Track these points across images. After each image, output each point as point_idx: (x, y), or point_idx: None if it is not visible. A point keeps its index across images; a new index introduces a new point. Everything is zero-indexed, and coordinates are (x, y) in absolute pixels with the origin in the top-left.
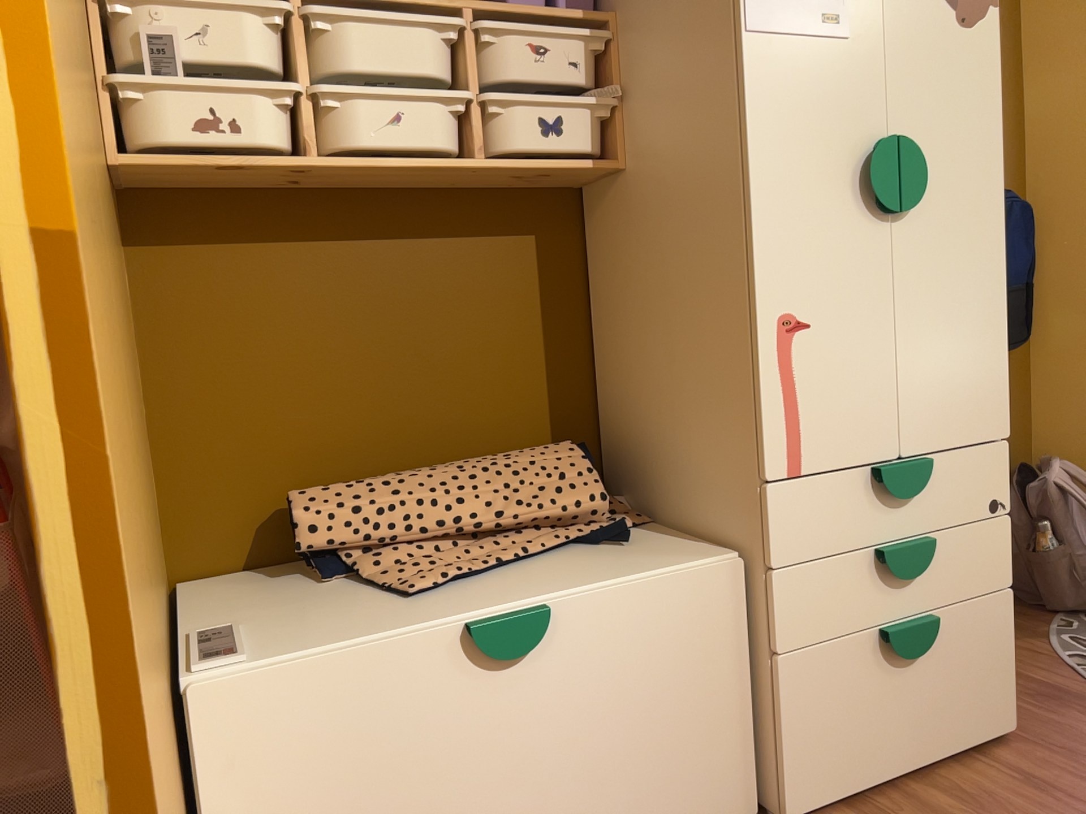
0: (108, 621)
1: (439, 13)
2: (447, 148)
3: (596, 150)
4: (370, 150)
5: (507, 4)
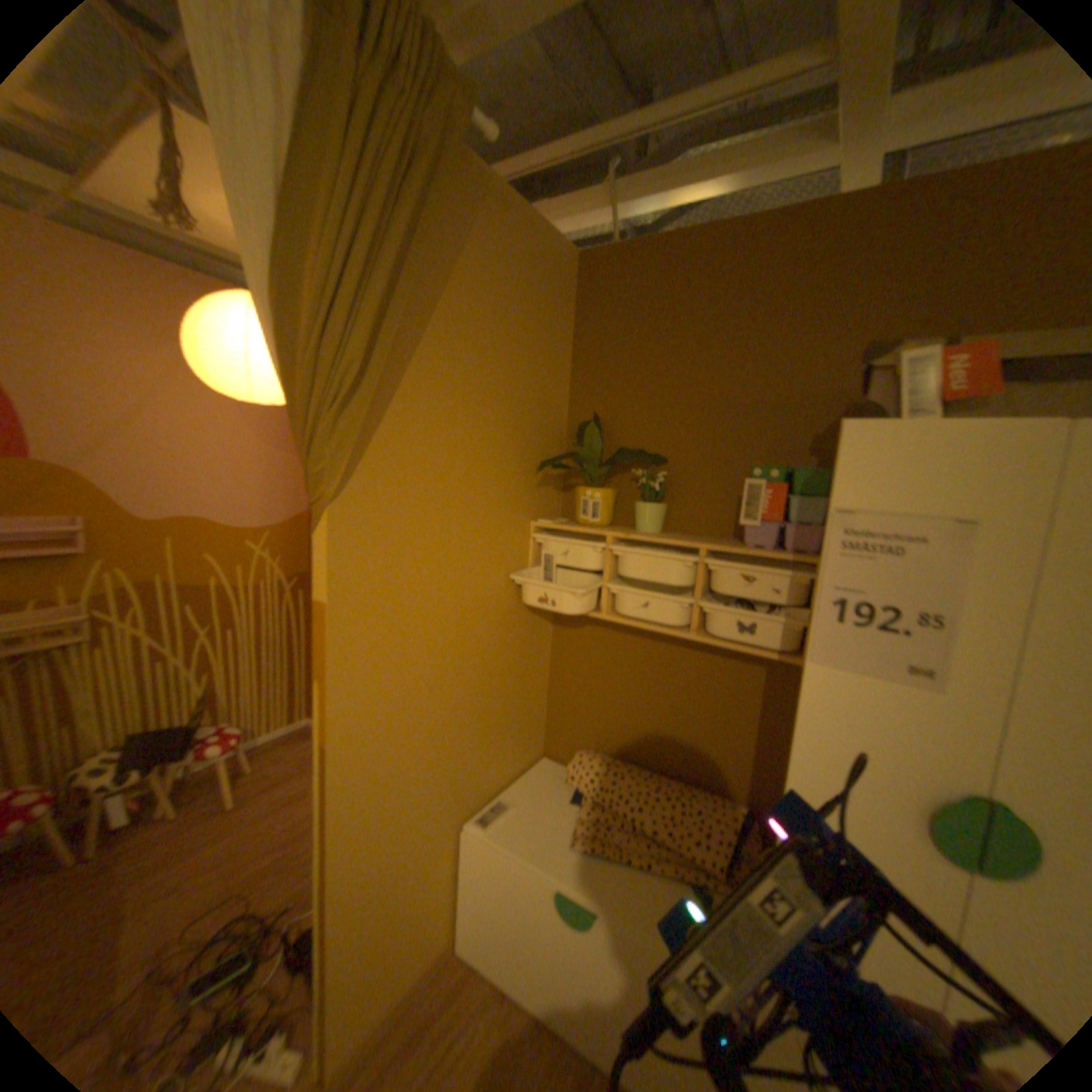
0: (332, 845)
1: (682, 551)
2: (677, 622)
3: (790, 645)
4: (632, 615)
5: (733, 546)
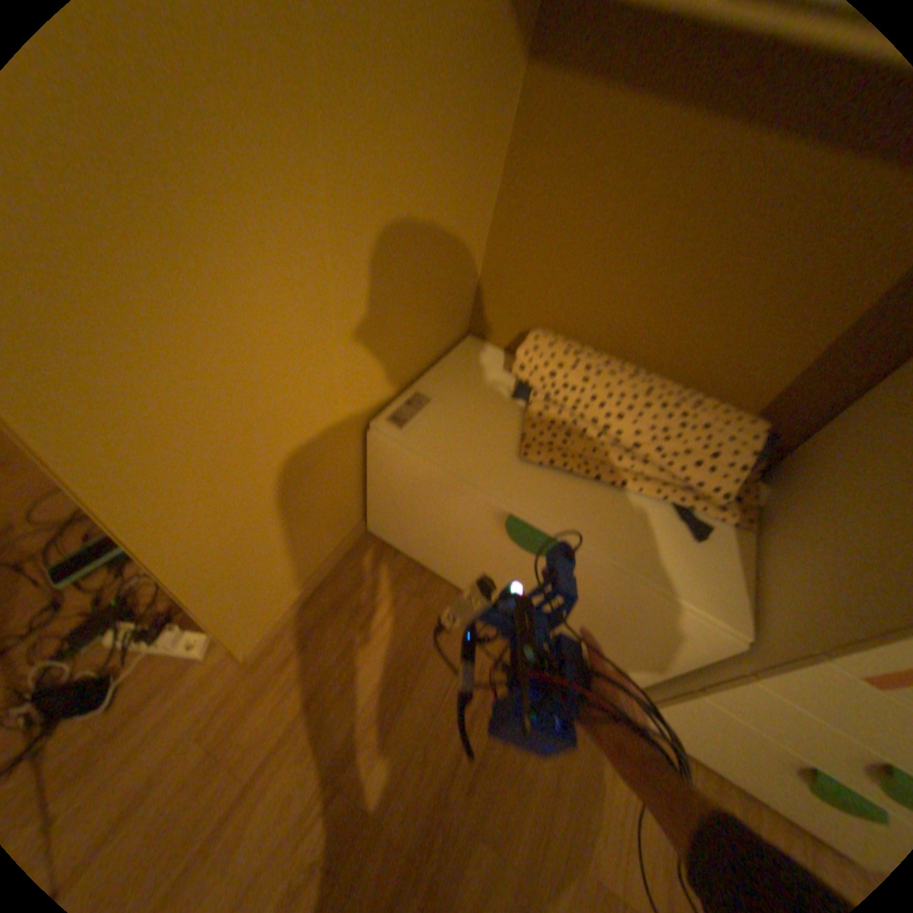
0: (100, 495)
1: None
2: None
3: None
4: None
5: None
